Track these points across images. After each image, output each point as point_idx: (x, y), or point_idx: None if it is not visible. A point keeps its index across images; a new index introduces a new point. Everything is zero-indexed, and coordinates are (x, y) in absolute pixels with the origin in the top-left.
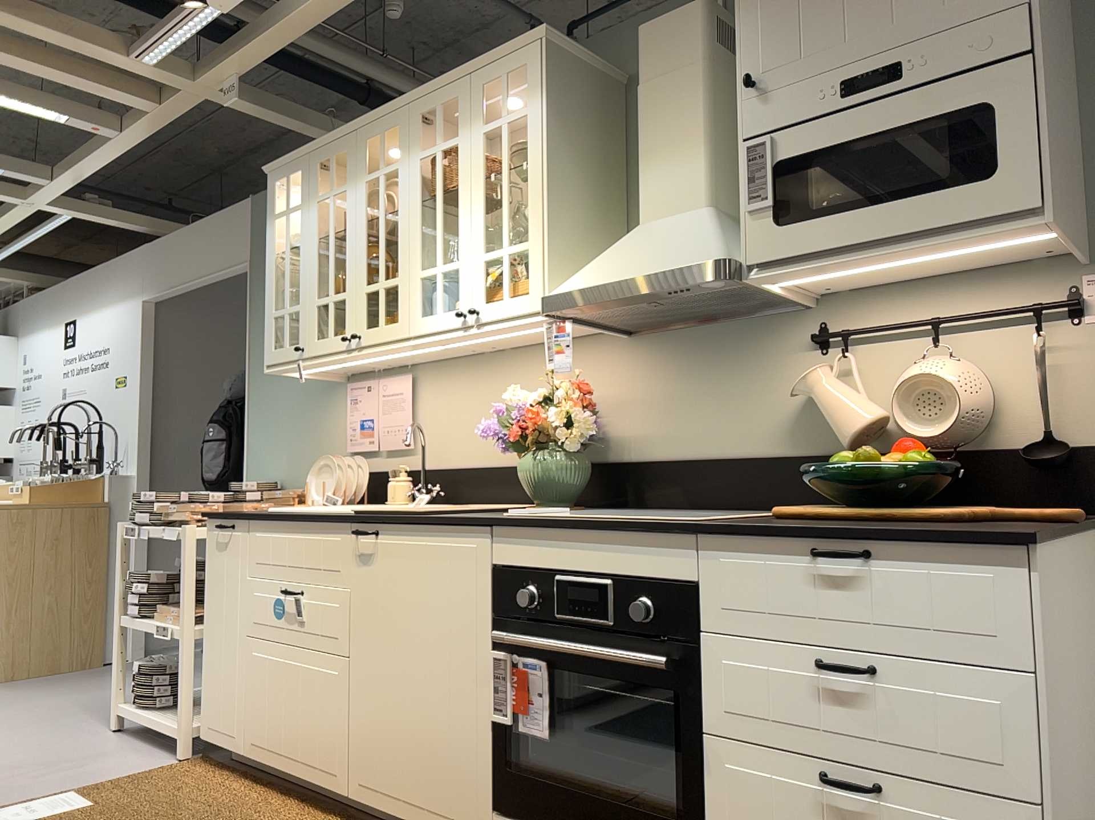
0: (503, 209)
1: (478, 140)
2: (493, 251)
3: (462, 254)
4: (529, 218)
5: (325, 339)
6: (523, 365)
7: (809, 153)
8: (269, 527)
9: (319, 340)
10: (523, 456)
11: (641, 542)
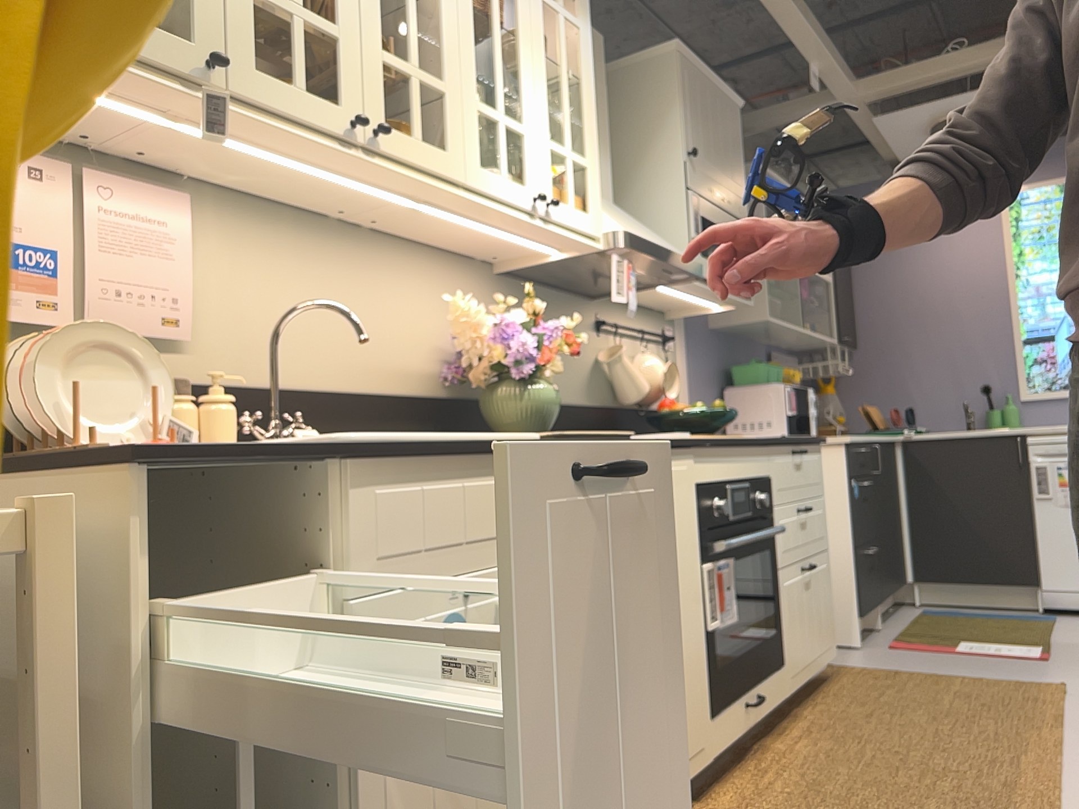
0: (567, 108)
1: (538, 1)
2: (560, 147)
3: (529, 122)
4: (589, 138)
5: (285, 84)
6: (391, 262)
7: (708, 220)
8: (412, 471)
9: (265, 75)
10: (509, 382)
11: (755, 452)
